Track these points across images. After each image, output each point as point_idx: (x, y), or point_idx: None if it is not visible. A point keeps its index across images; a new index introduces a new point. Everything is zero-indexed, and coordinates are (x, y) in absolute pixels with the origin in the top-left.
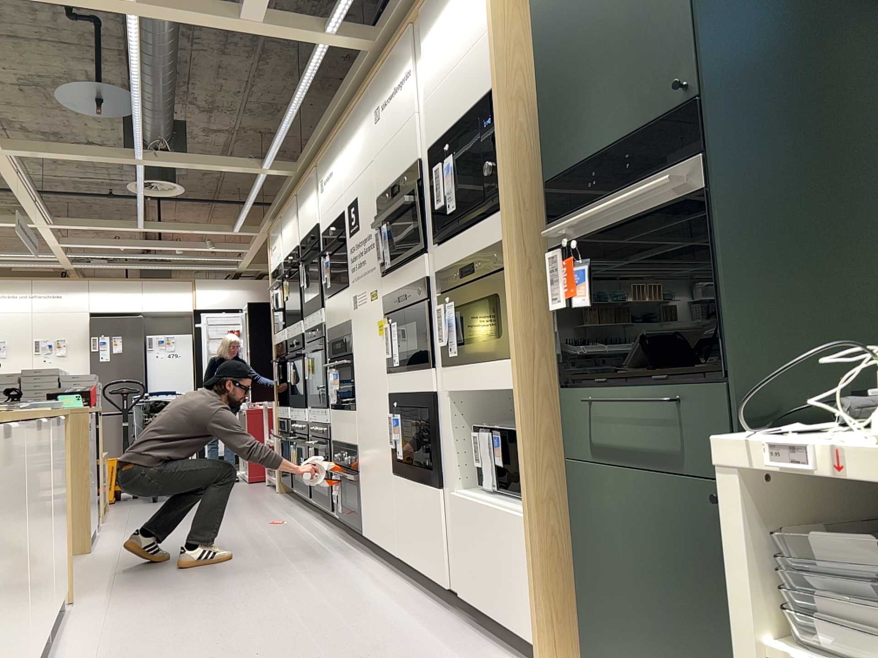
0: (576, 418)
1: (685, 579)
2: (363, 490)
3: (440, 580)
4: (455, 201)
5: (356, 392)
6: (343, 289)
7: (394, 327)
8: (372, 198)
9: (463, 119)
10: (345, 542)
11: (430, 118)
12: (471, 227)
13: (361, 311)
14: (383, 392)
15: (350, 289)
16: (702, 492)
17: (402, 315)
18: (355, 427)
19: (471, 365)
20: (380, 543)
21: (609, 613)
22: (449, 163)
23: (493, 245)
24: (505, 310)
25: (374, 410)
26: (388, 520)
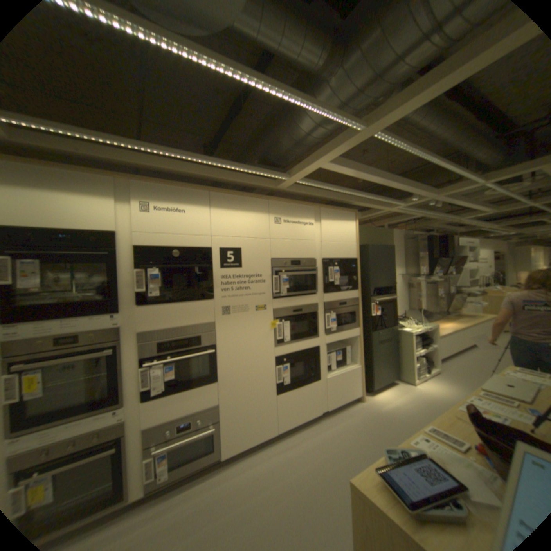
0: (374, 338)
1: (390, 358)
2: (227, 429)
3: (316, 416)
4: (338, 282)
5: (221, 369)
6: (196, 300)
7: (286, 324)
8: (266, 257)
9: (341, 258)
10: (186, 492)
11: (325, 249)
12: (343, 291)
13: (238, 316)
14: (267, 357)
15: (219, 302)
16: (393, 343)
17: (294, 318)
18: (214, 394)
19: (340, 333)
20: (253, 445)
21: (379, 373)
22: (336, 269)
23: (352, 298)
24: (355, 316)
25: (253, 371)
26: (267, 424)
